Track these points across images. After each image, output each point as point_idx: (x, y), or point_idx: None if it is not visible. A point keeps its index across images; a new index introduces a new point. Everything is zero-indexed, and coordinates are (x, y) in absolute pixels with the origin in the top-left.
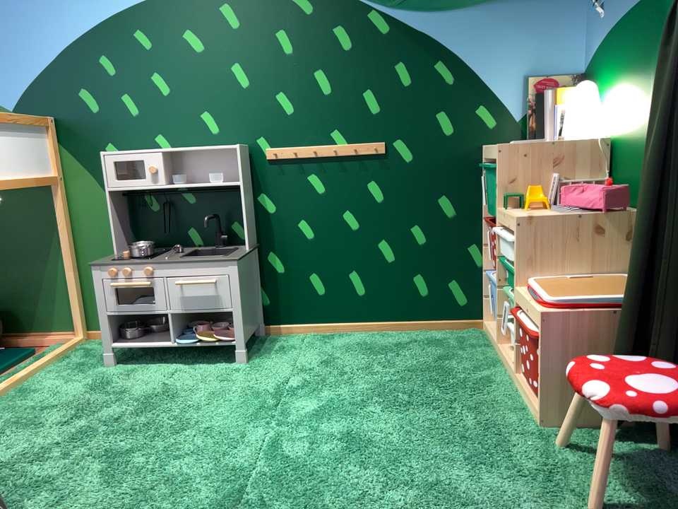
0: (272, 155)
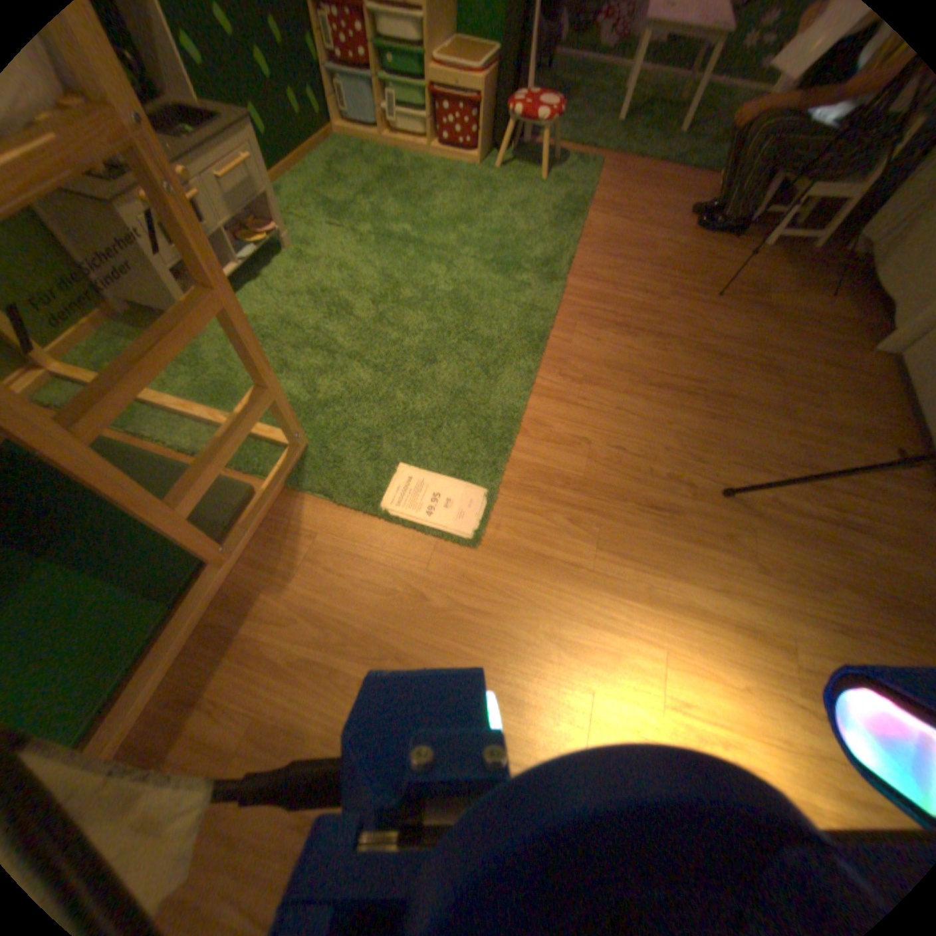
0: None
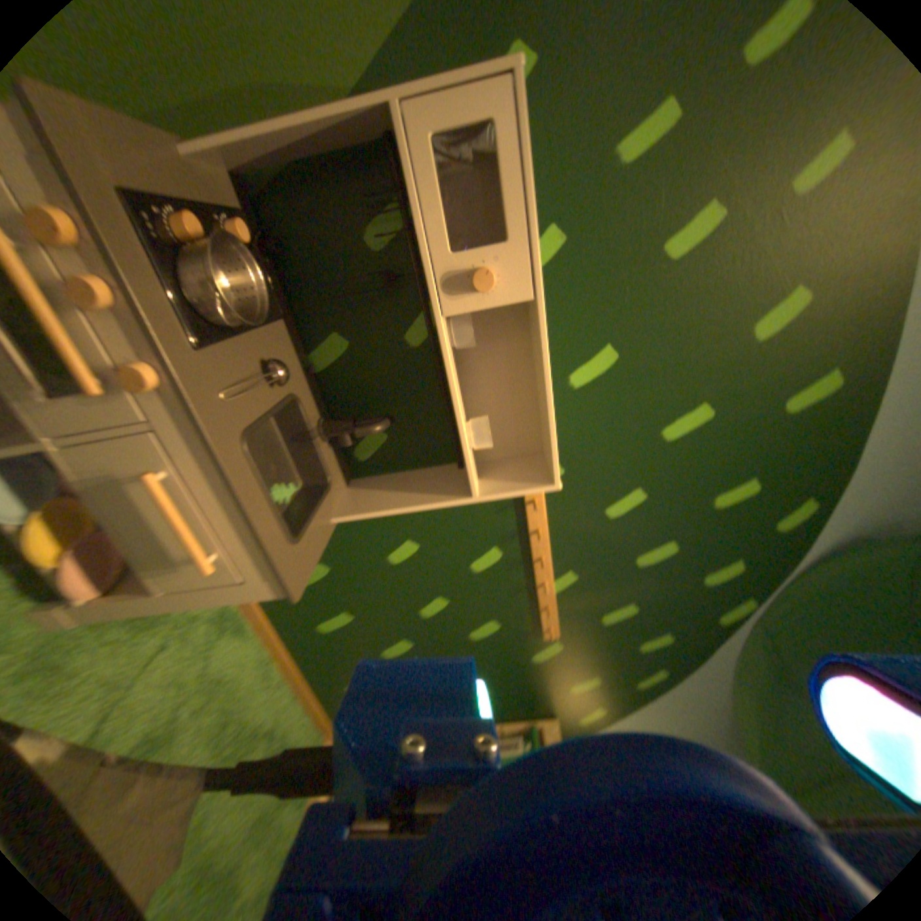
0: (531, 498)
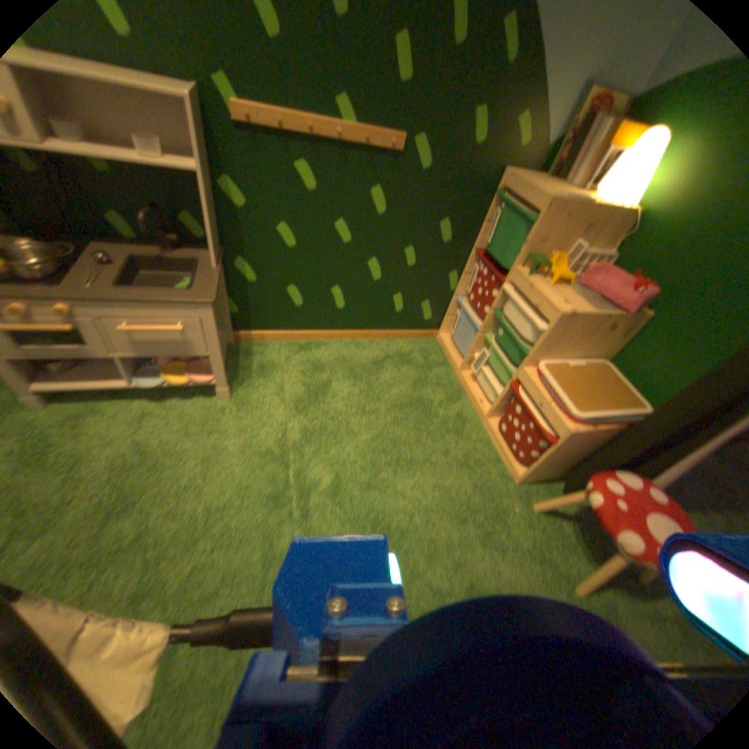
0: (243, 112)
